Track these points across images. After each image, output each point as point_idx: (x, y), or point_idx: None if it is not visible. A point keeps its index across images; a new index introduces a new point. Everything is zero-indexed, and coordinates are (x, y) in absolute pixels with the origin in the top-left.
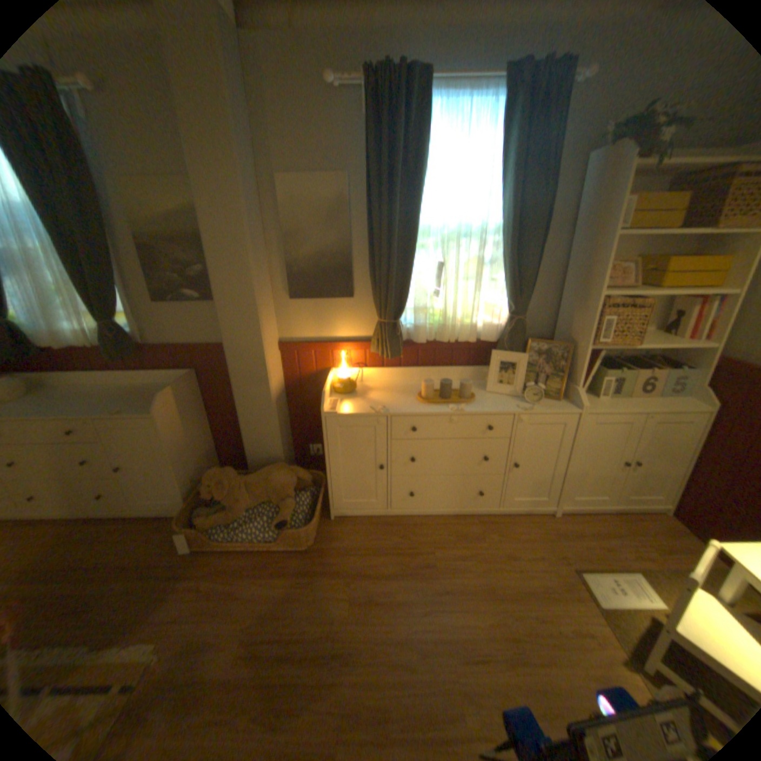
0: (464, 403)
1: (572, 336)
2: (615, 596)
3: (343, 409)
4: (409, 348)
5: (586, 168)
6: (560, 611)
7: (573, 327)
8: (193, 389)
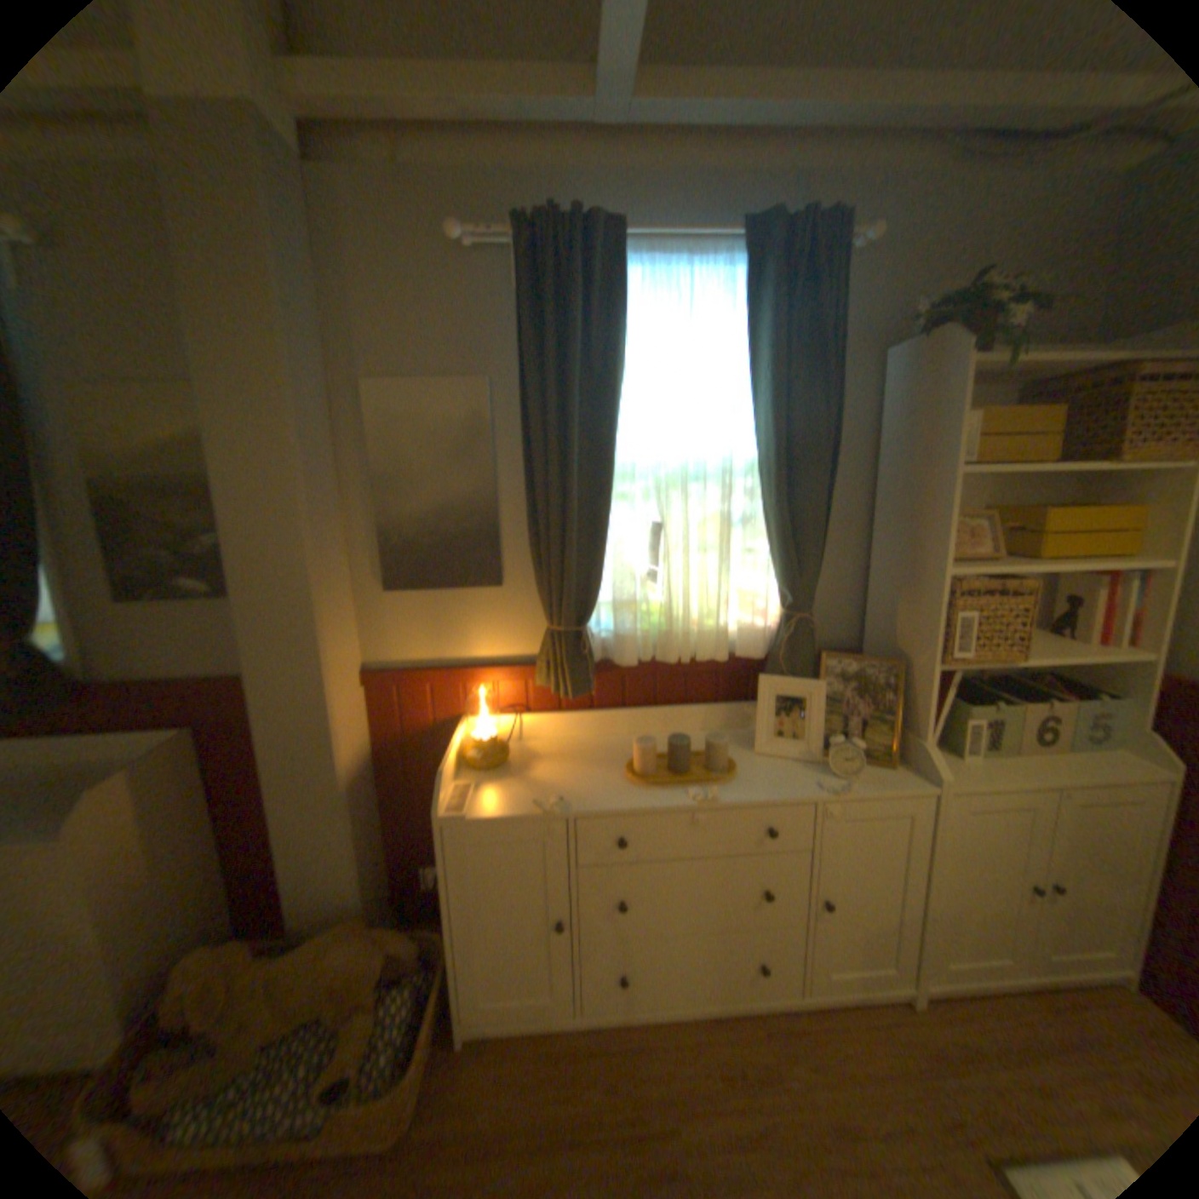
0: (717, 781)
1: (898, 646)
2: None
3: (479, 808)
4: (608, 675)
5: (884, 373)
6: None
7: (900, 630)
8: (183, 770)
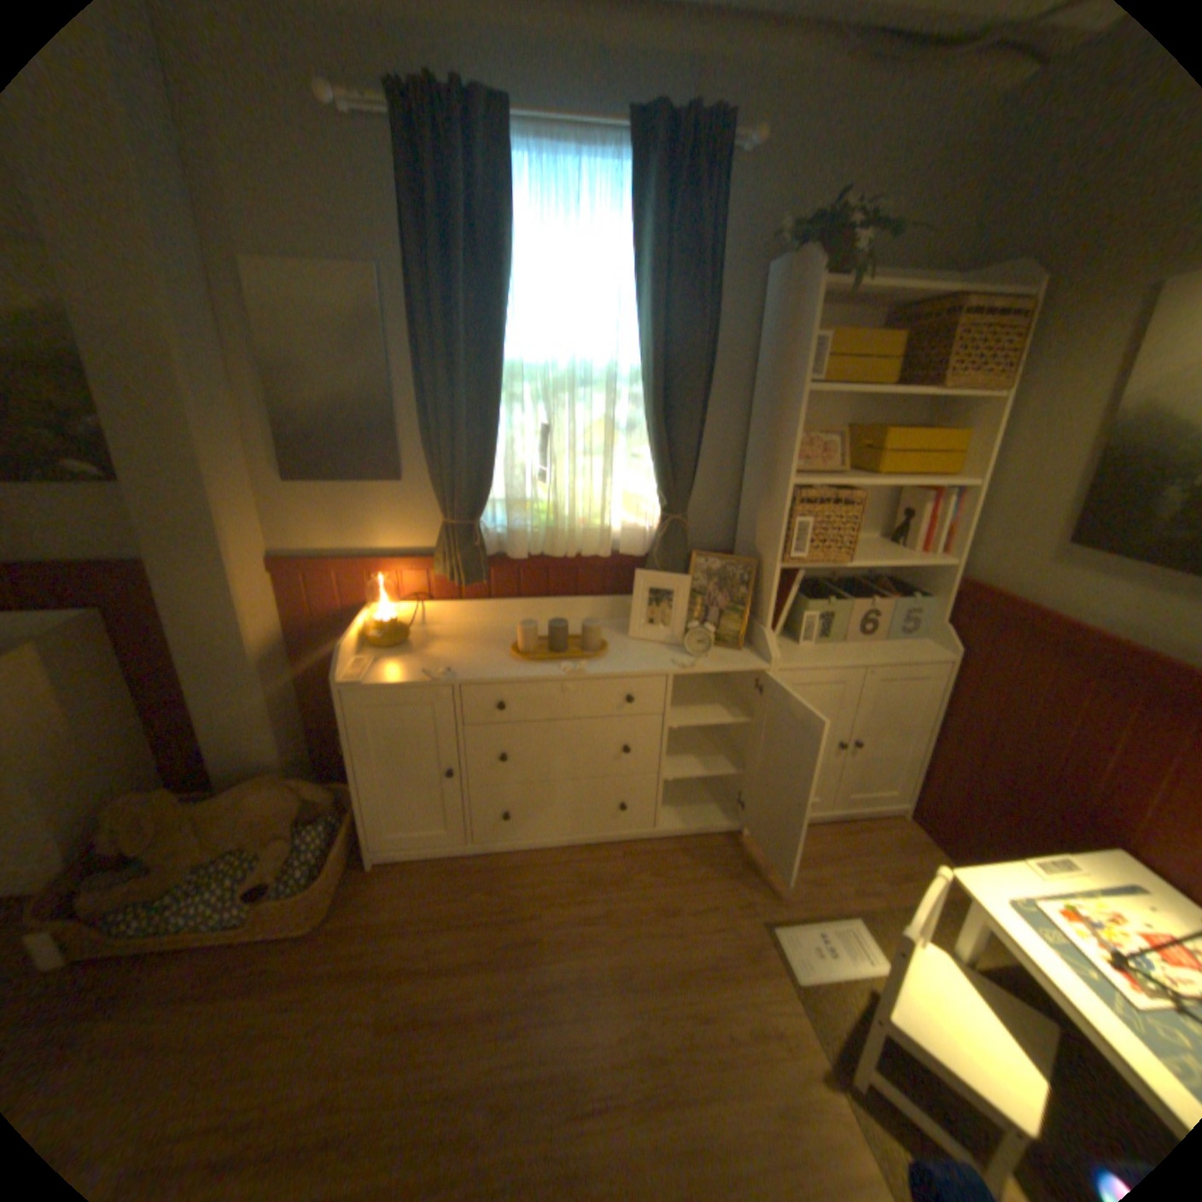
0: (588, 658)
1: (756, 548)
2: (821, 962)
3: (375, 676)
4: (502, 568)
5: (767, 287)
6: (735, 999)
7: (757, 534)
8: (96, 644)
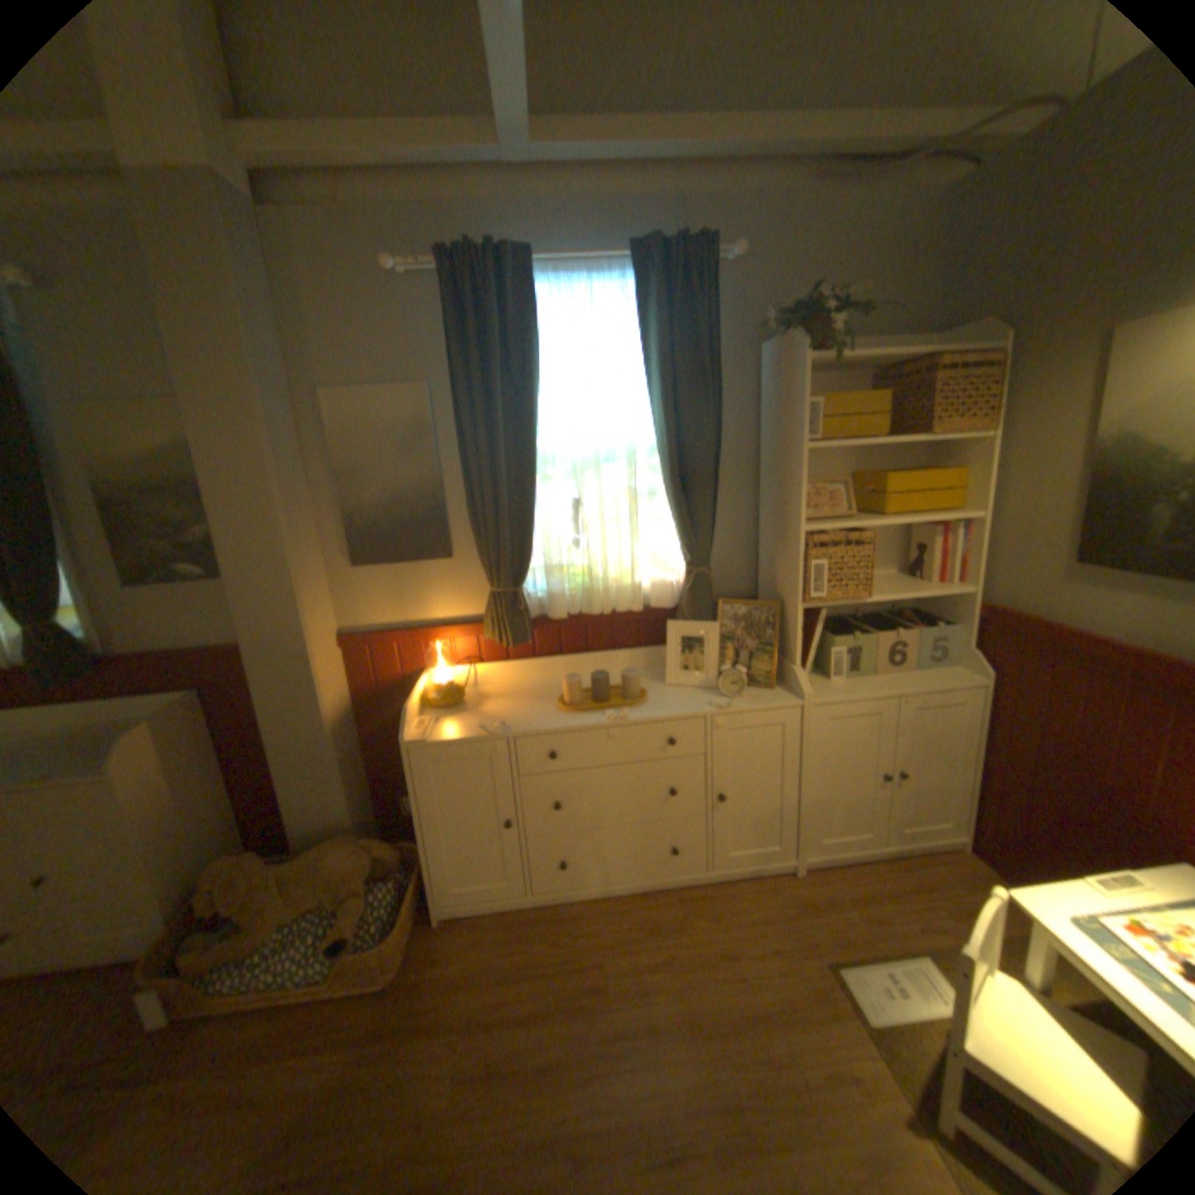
0: (630, 705)
1: (777, 591)
2: (892, 1003)
3: (438, 734)
4: (545, 628)
5: (761, 364)
6: (806, 1043)
7: (778, 578)
8: (194, 723)
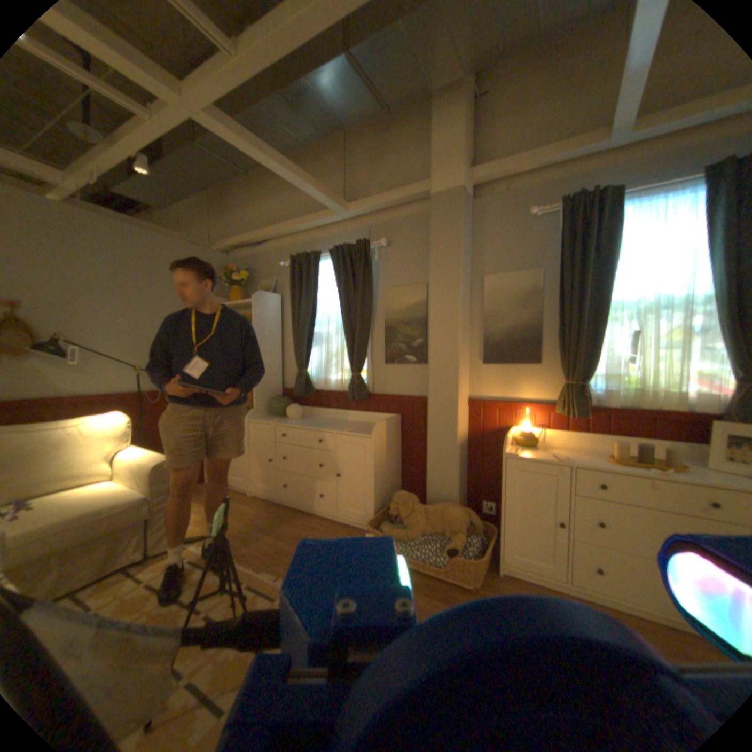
0: (674, 472)
1: None
2: None
3: (525, 455)
4: (600, 413)
5: None
6: None
7: None
8: (397, 429)
